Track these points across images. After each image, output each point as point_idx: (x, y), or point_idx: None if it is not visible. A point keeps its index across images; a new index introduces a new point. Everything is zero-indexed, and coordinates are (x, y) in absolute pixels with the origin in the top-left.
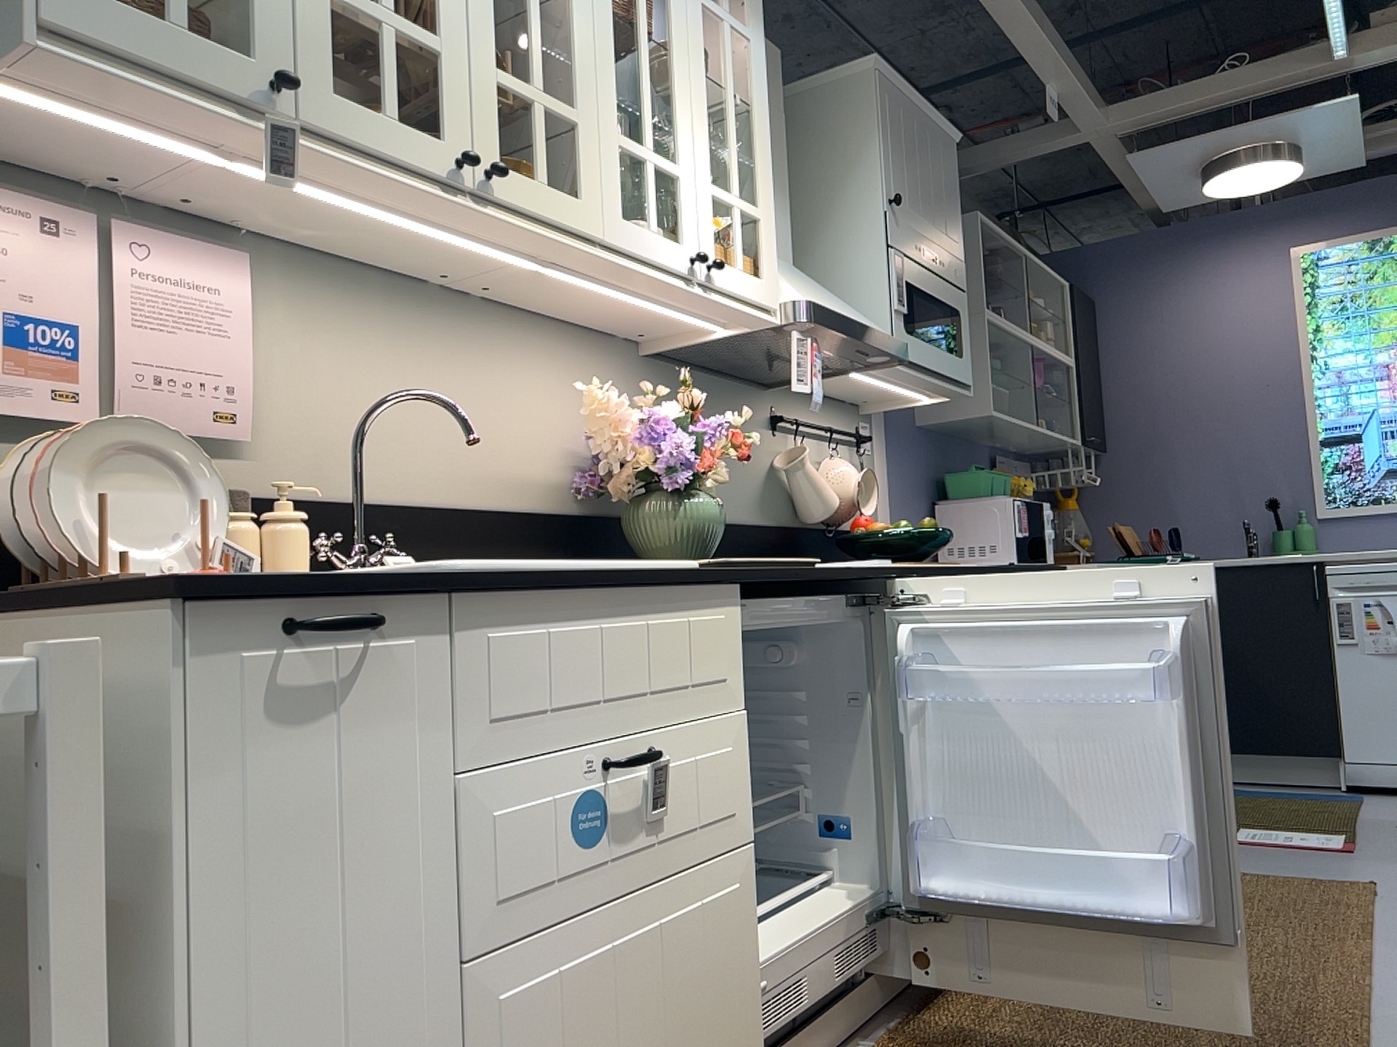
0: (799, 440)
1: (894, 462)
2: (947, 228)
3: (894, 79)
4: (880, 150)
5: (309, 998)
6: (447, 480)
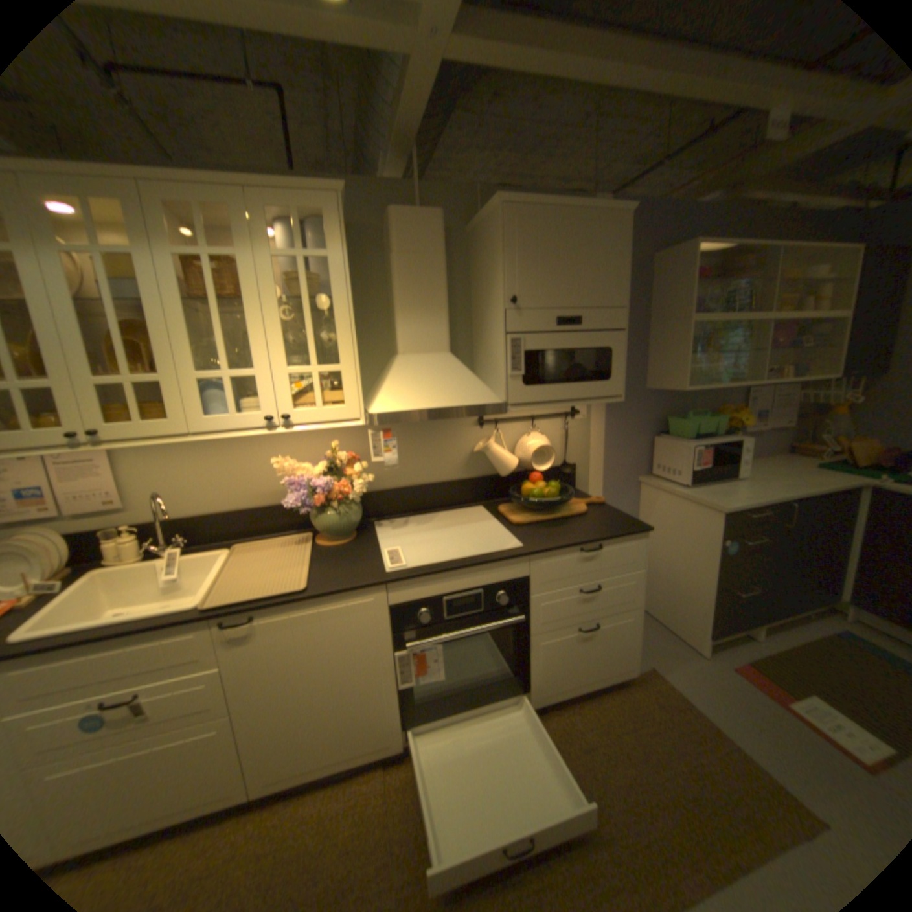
0: (497, 429)
1: (610, 418)
2: (600, 289)
3: (526, 198)
4: (503, 263)
5: None
6: (230, 499)
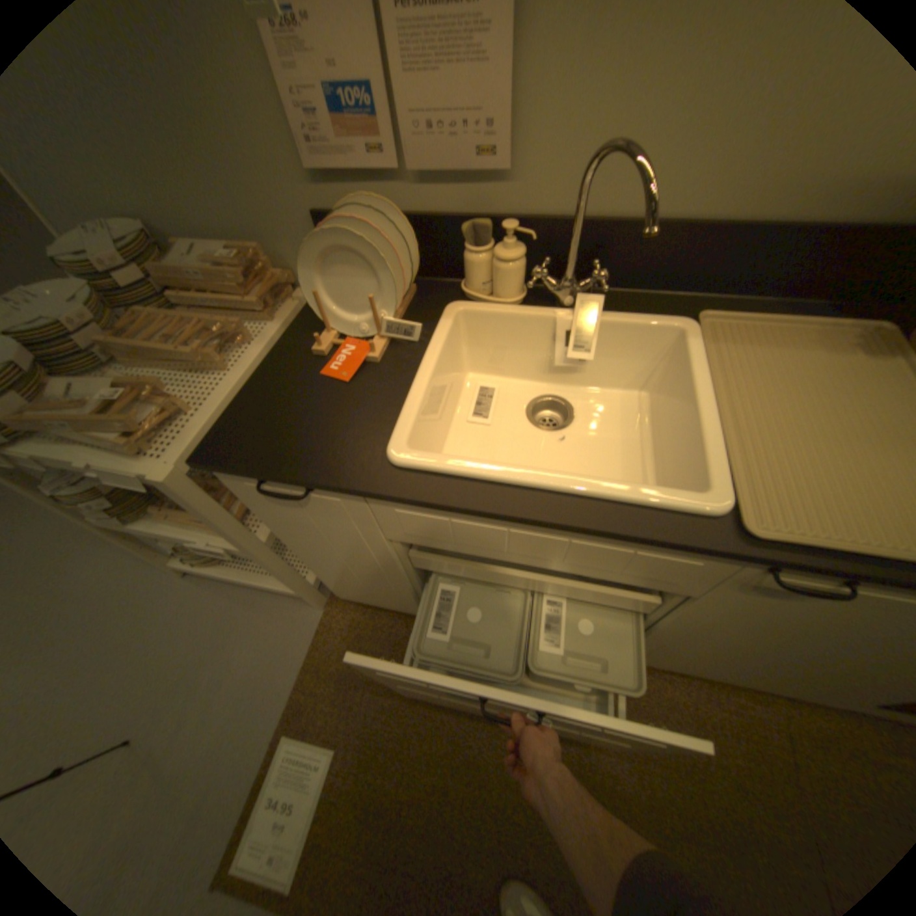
0: None
1: None
2: None
3: None
4: None
5: (334, 558)
6: (735, 188)
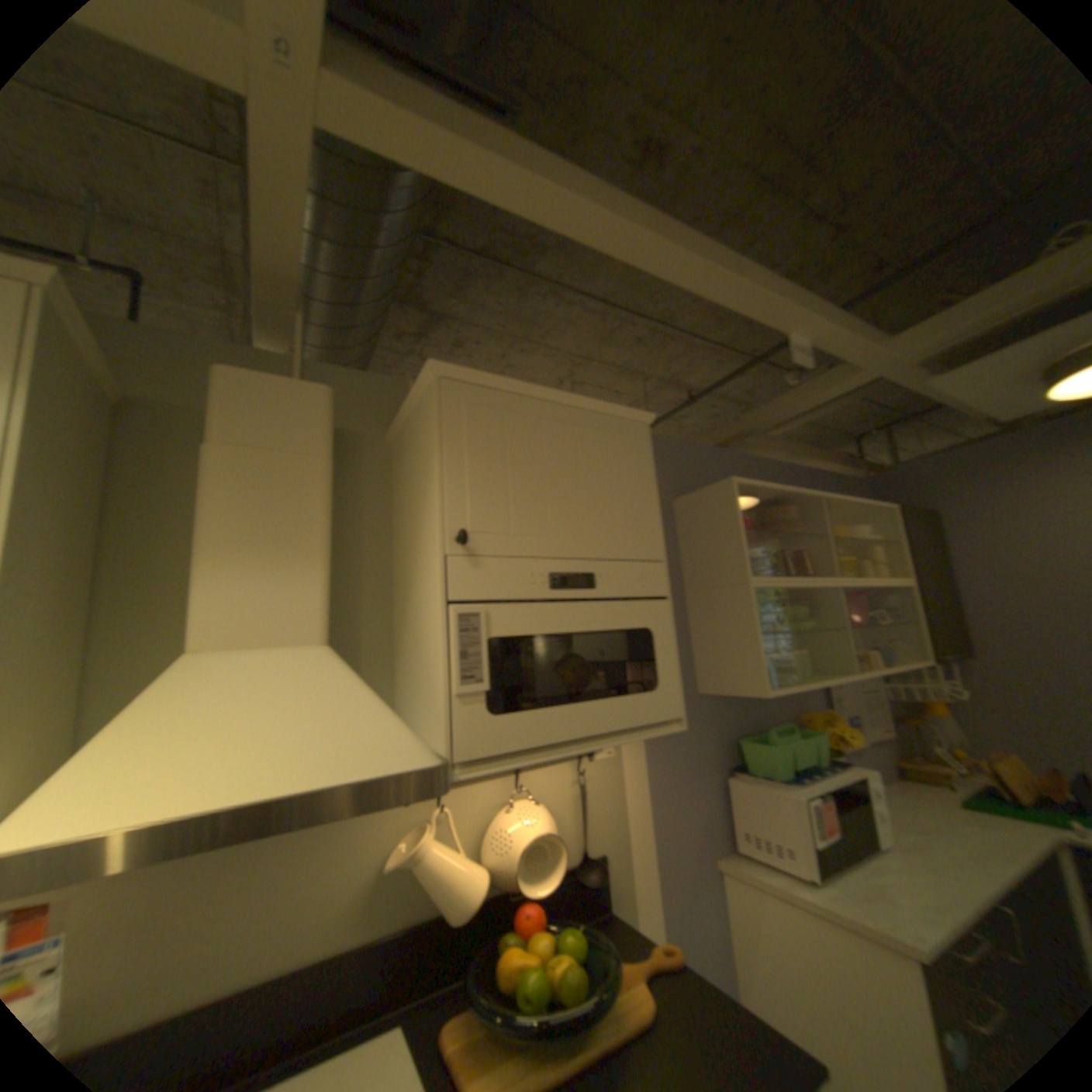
0: (444, 803)
1: (654, 751)
2: (618, 530)
3: (483, 377)
4: (441, 471)
5: None
6: None
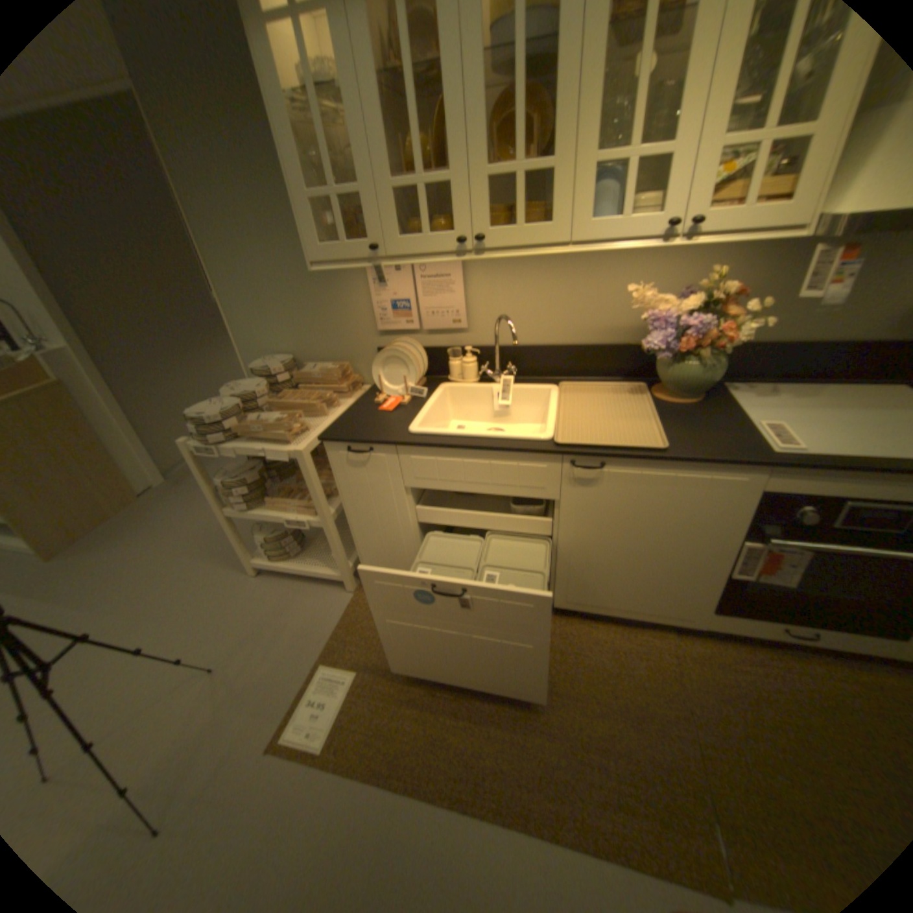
0: None
1: None
2: None
3: None
4: None
5: (373, 517)
6: (562, 333)
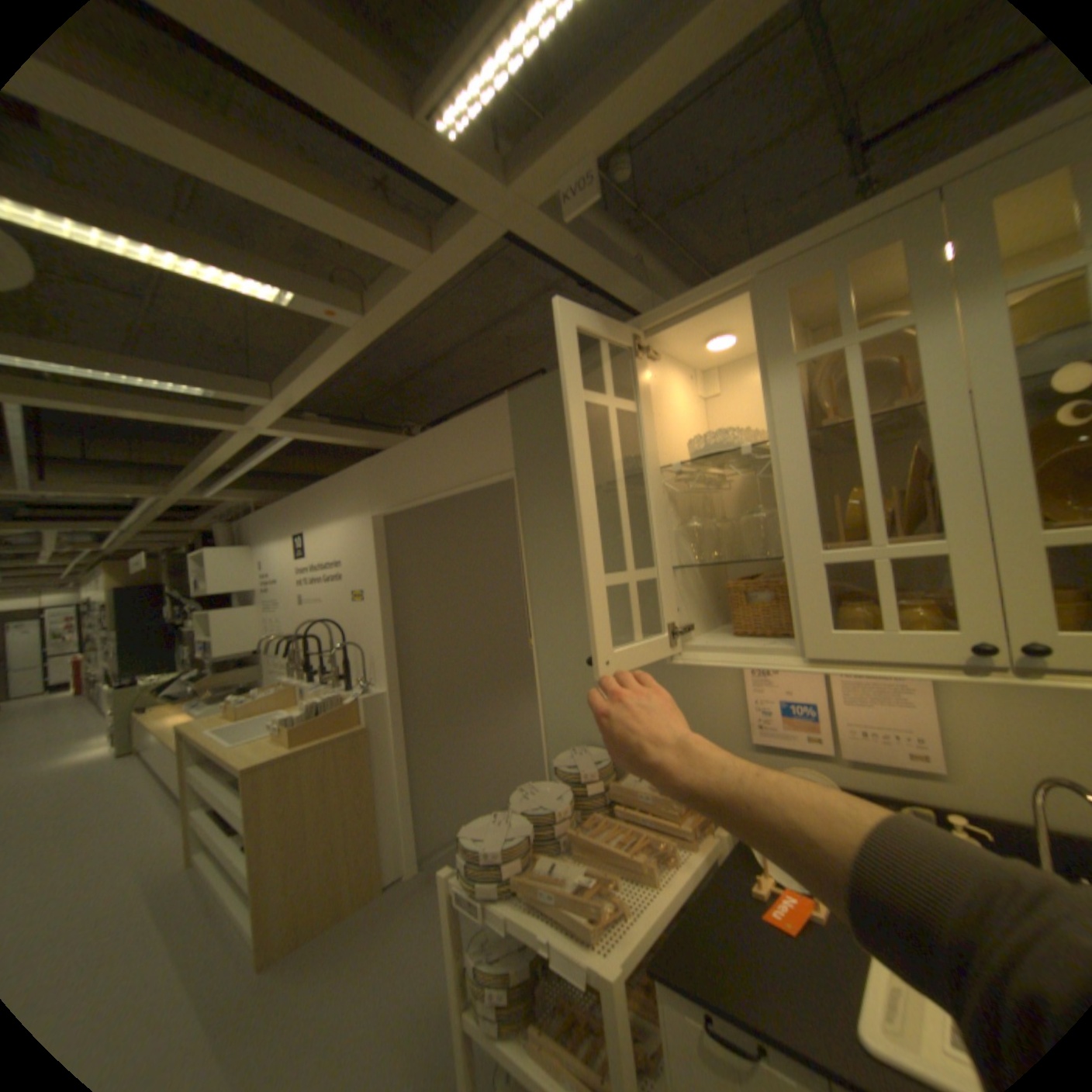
0: None
1: None
2: None
3: None
4: None
5: None
6: None
